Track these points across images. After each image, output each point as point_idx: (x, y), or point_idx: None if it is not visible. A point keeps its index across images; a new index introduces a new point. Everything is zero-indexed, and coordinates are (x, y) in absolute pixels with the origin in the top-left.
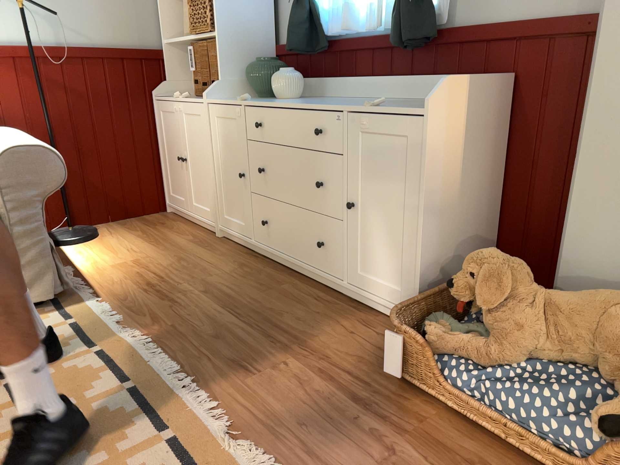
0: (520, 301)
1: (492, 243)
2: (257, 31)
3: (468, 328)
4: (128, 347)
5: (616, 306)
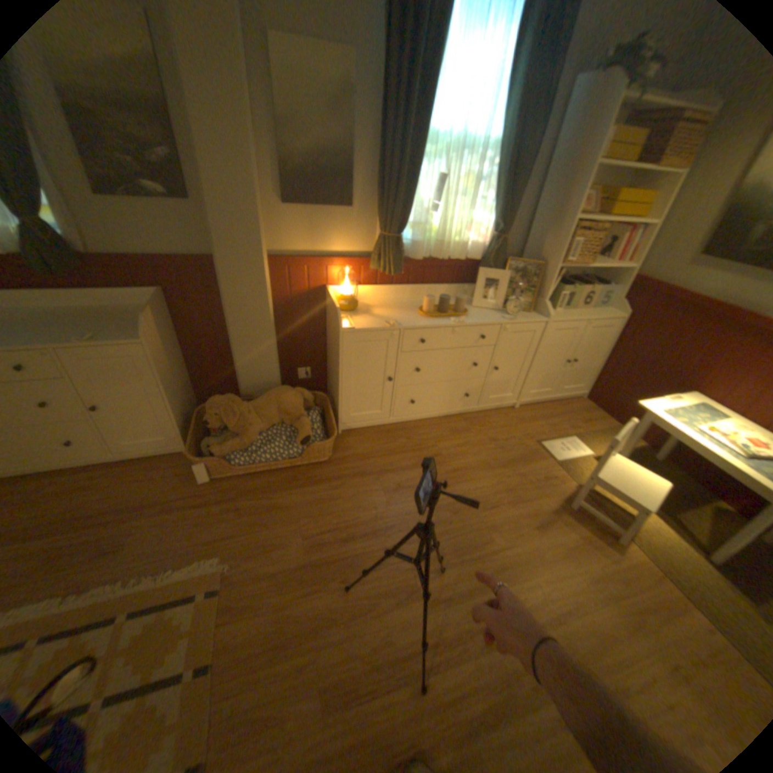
0: (242, 414)
1: (188, 381)
2: None
3: (224, 437)
4: None
5: (278, 398)
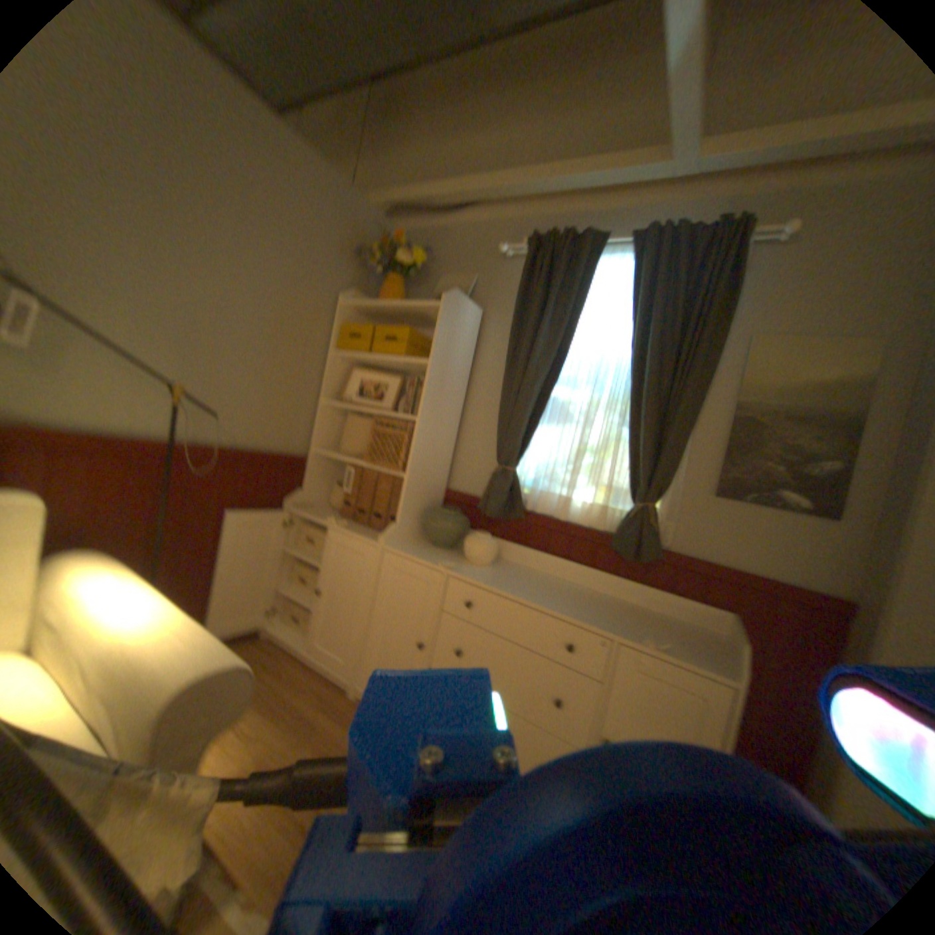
0: None
1: None
2: (438, 475)
3: None
4: None
5: None
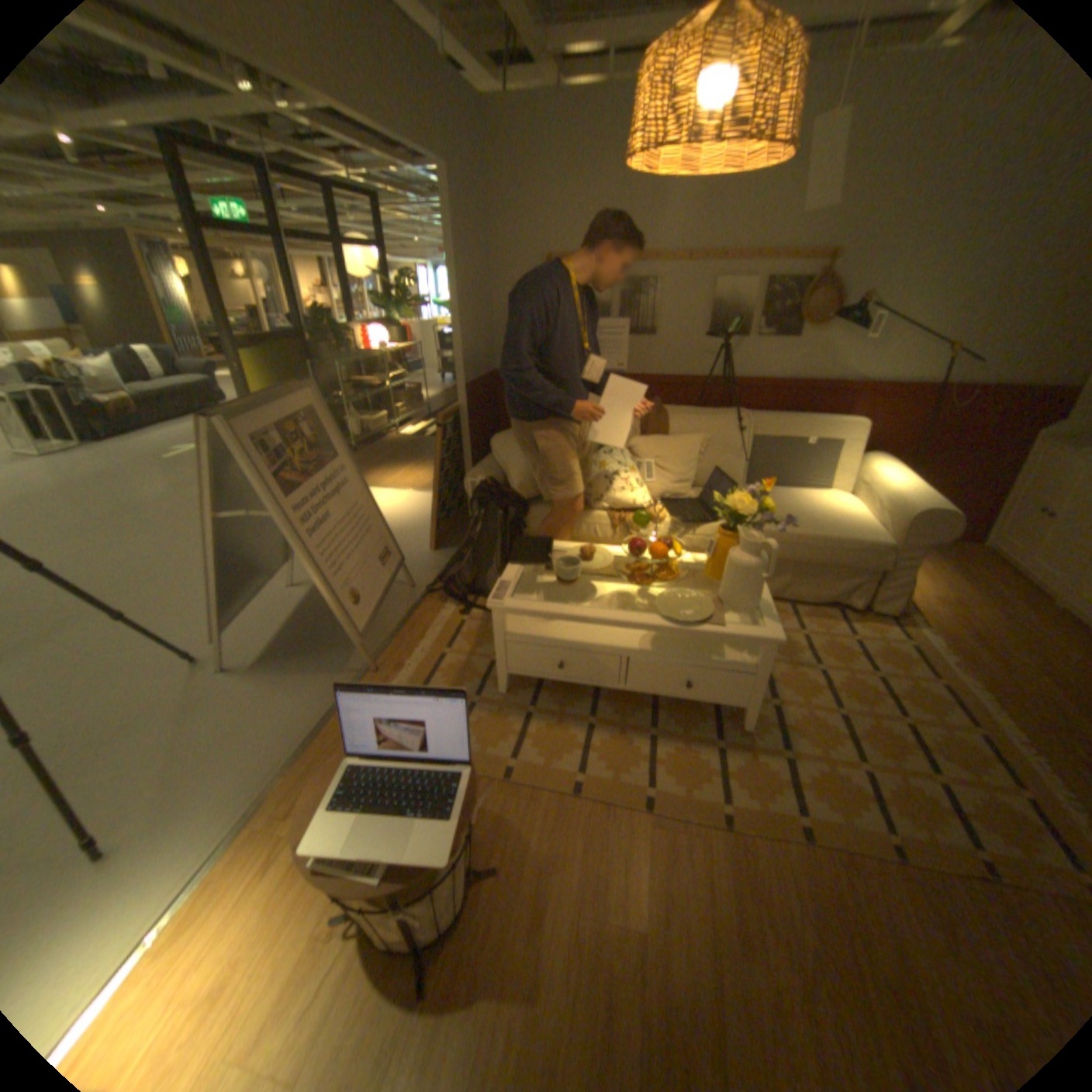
0: None
1: None
2: None
3: None
4: (974, 696)
5: None
